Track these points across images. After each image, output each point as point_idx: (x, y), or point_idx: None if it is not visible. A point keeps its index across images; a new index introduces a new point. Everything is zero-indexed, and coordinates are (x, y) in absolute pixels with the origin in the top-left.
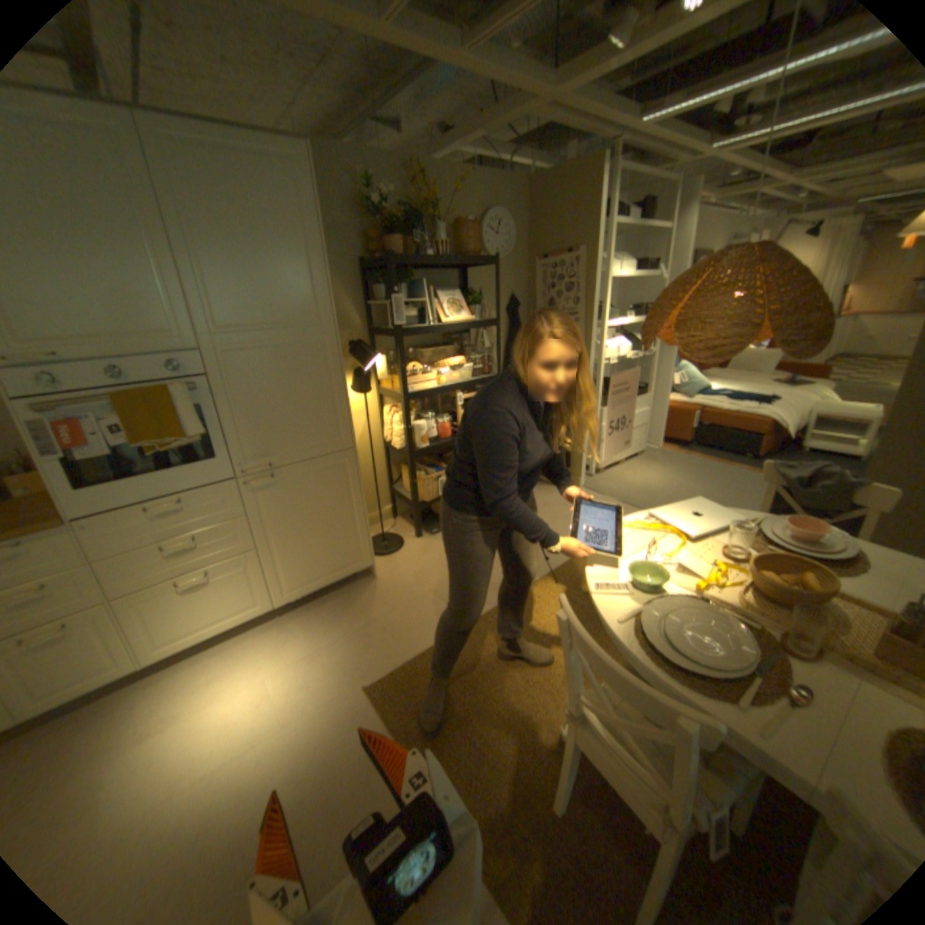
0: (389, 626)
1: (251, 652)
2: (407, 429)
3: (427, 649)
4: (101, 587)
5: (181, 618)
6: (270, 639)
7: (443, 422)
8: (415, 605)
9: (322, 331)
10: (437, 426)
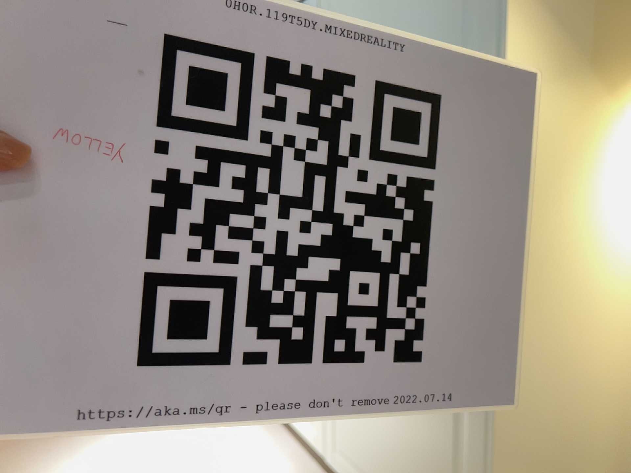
0: None
1: None
2: None
3: None
4: None
5: None
6: None
7: None
8: None
9: None
10: None
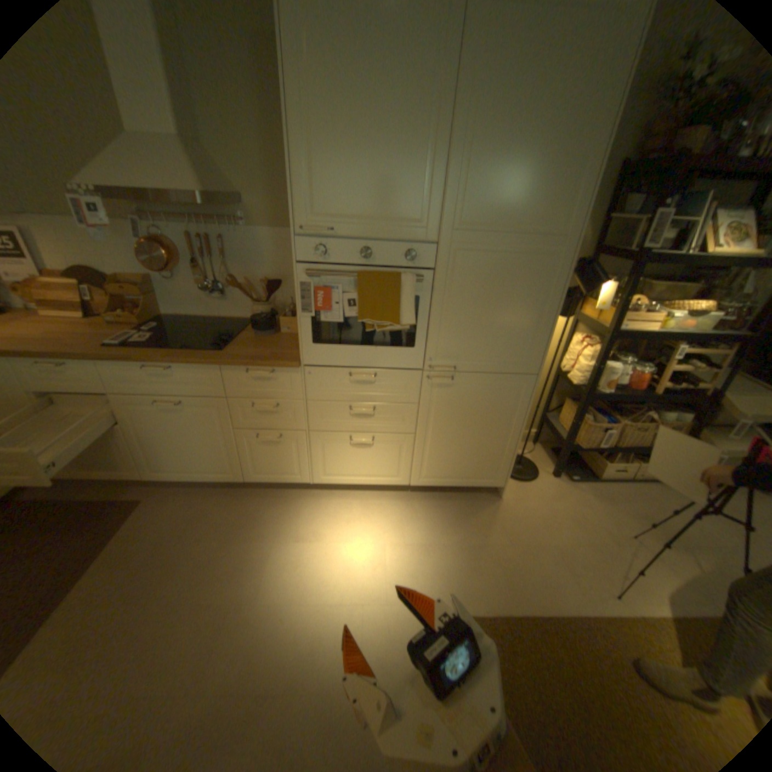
0: (505, 562)
1: (383, 512)
2: (597, 367)
3: (541, 617)
4: (308, 419)
5: (347, 462)
6: (399, 510)
7: (645, 371)
8: (537, 554)
9: (563, 241)
10: (633, 374)
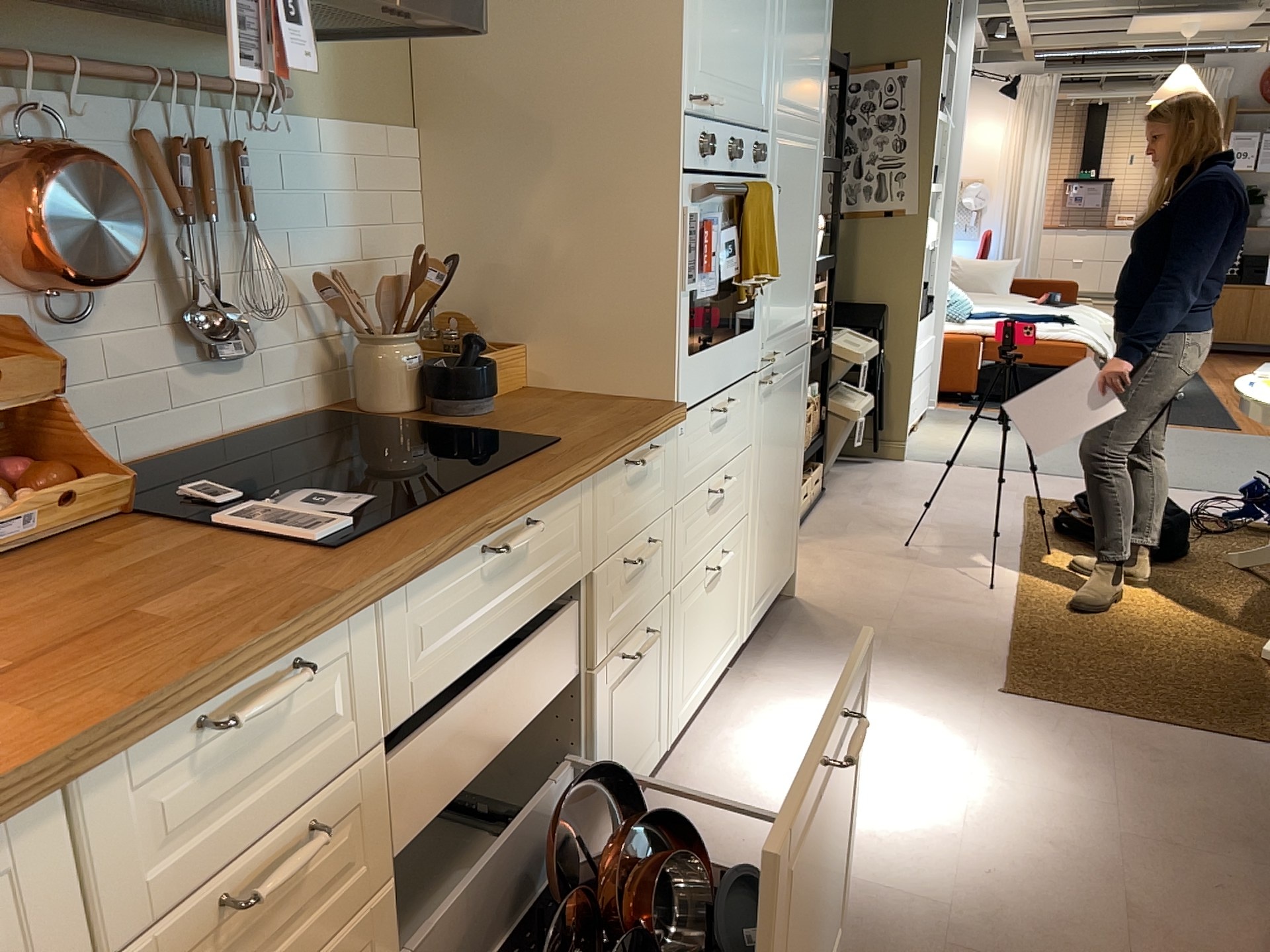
0: (916, 634)
1: (768, 707)
2: None
3: (1007, 640)
4: (674, 557)
5: (702, 641)
6: (770, 690)
7: None
8: (910, 608)
9: (820, 133)
10: None
